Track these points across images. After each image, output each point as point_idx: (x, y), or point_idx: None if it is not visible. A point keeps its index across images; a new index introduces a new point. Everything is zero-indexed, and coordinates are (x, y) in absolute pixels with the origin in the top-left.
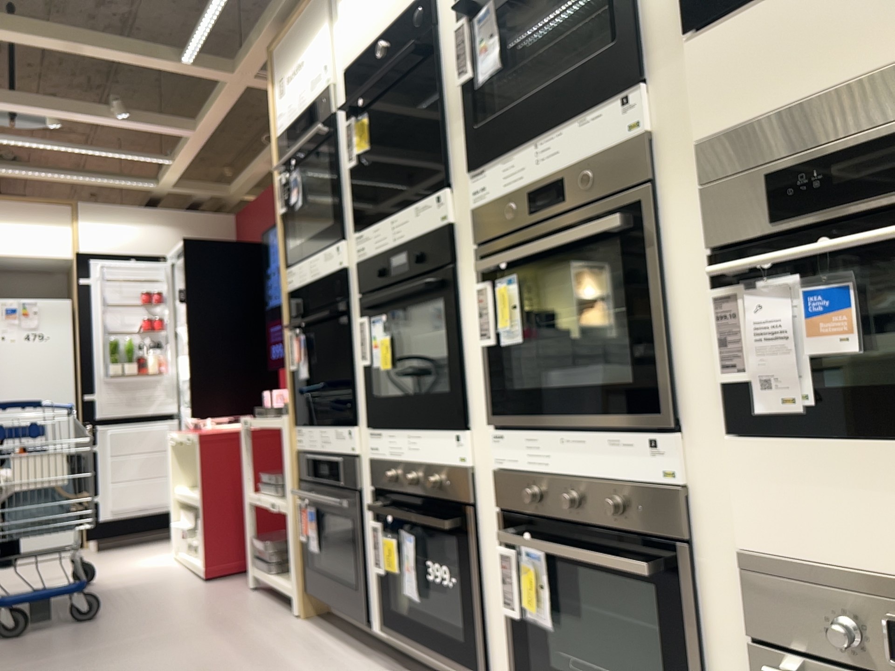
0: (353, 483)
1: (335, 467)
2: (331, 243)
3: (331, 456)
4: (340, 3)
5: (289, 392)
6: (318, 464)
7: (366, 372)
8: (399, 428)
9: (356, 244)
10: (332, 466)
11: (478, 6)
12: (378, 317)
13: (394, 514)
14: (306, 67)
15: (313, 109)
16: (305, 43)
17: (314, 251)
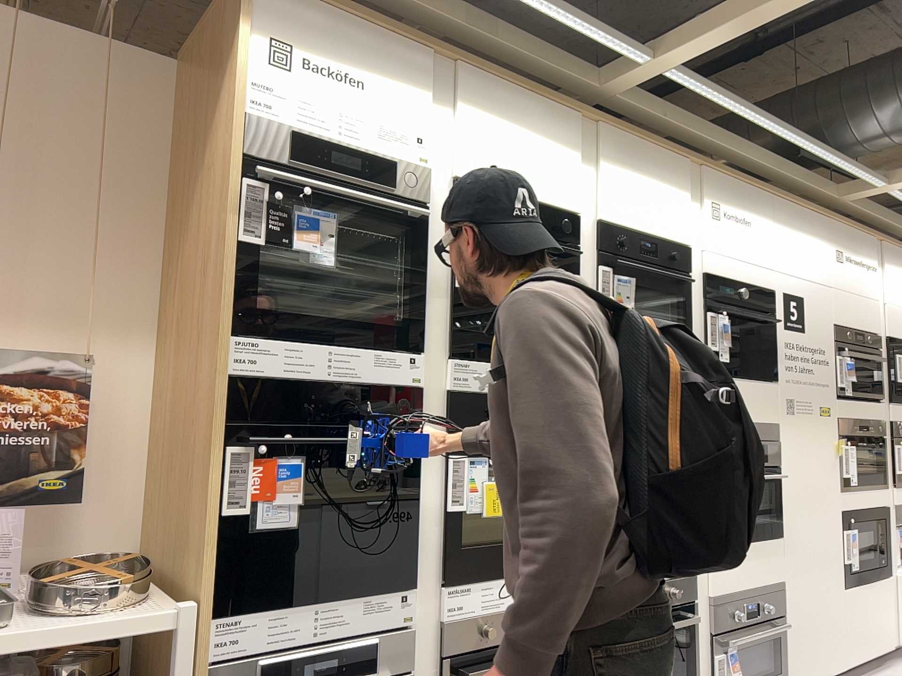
0: (404, 662)
1: (357, 654)
2: (397, 349)
3: (323, 644)
4: (458, 102)
5: (211, 555)
6: (301, 664)
7: (451, 519)
8: (500, 576)
9: (457, 372)
10: (348, 656)
11: (619, 269)
12: (467, 457)
13: (479, 671)
14: (375, 101)
15: (390, 168)
16: (376, 70)
17: (350, 344)
